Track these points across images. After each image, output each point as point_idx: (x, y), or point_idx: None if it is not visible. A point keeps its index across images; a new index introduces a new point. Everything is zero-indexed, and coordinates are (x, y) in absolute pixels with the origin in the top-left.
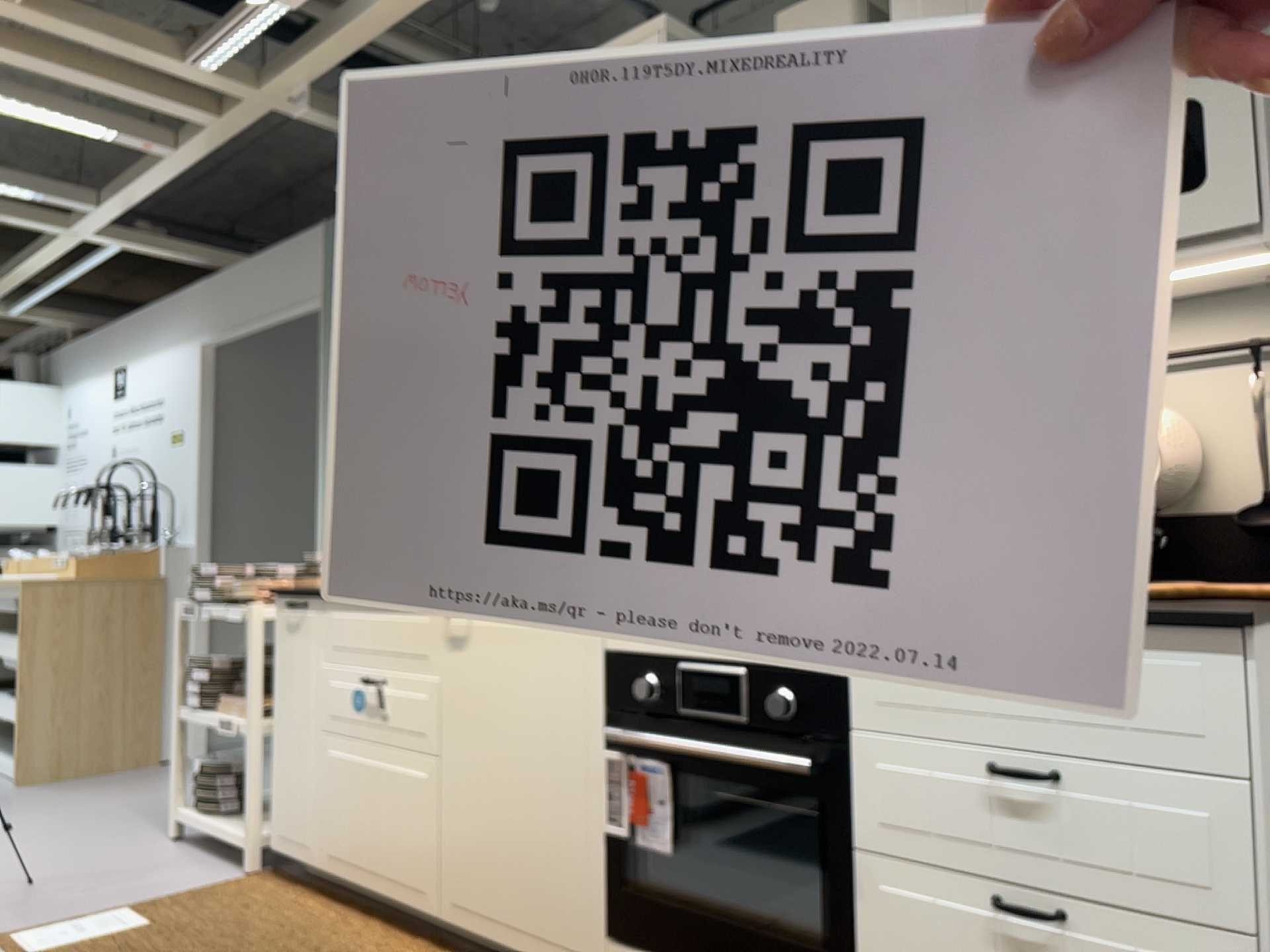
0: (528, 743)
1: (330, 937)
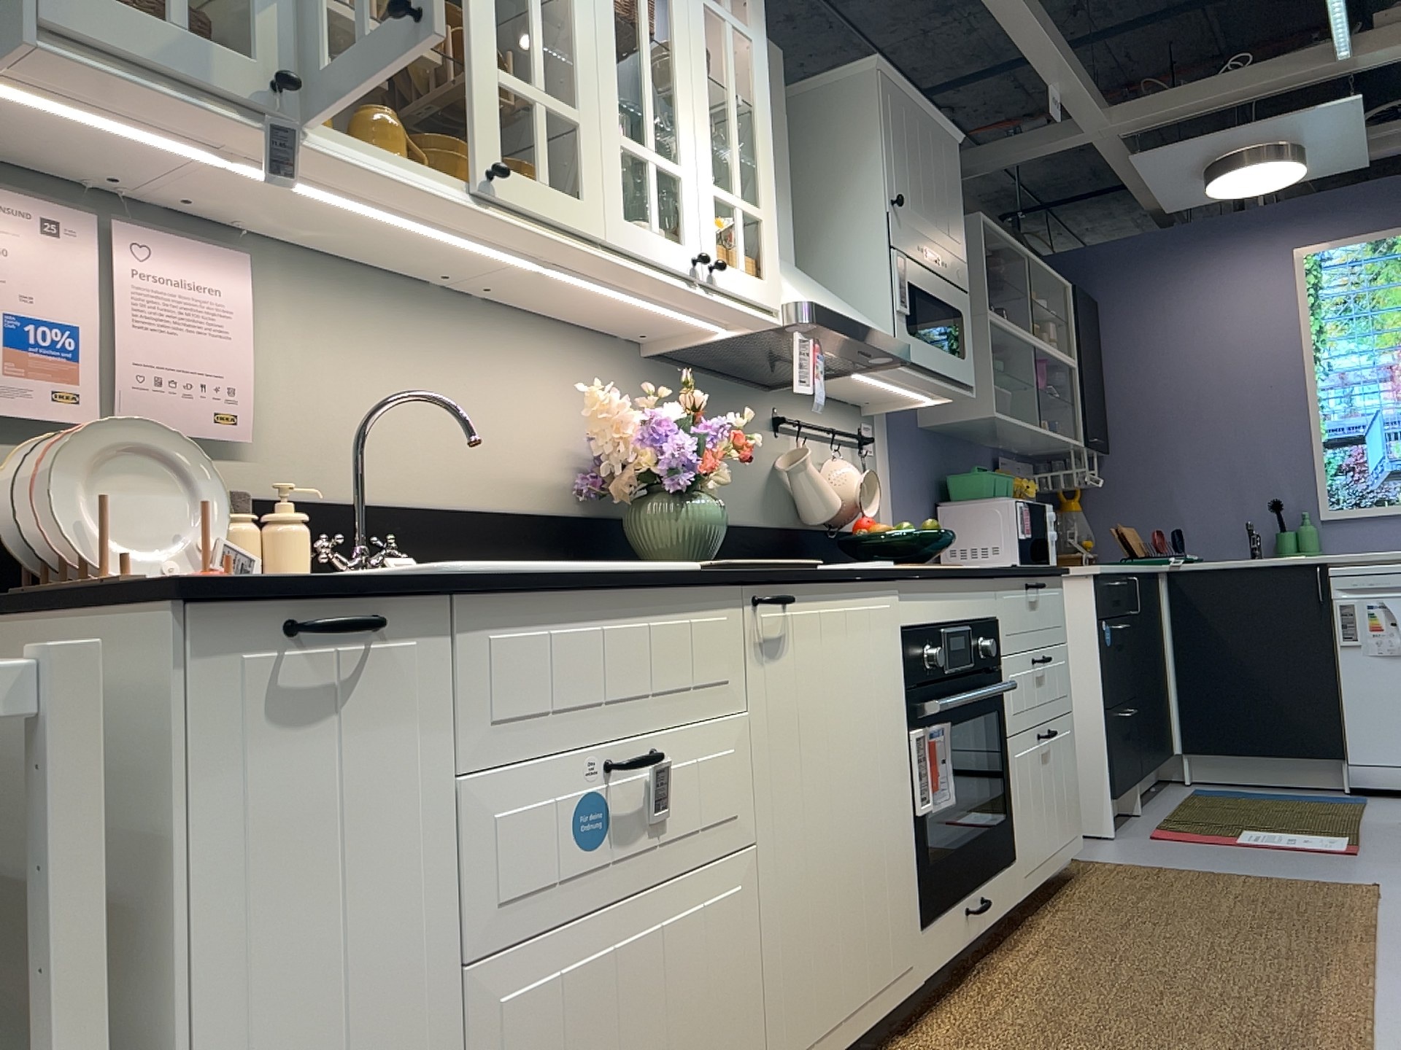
0: (856, 758)
1: None
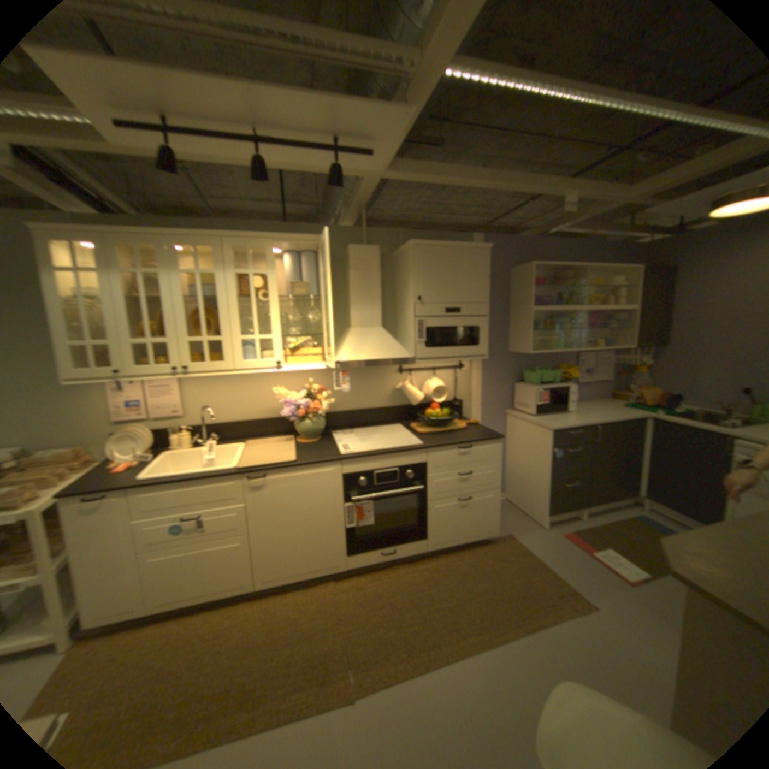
0: (305, 514)
1: (194, 635)
